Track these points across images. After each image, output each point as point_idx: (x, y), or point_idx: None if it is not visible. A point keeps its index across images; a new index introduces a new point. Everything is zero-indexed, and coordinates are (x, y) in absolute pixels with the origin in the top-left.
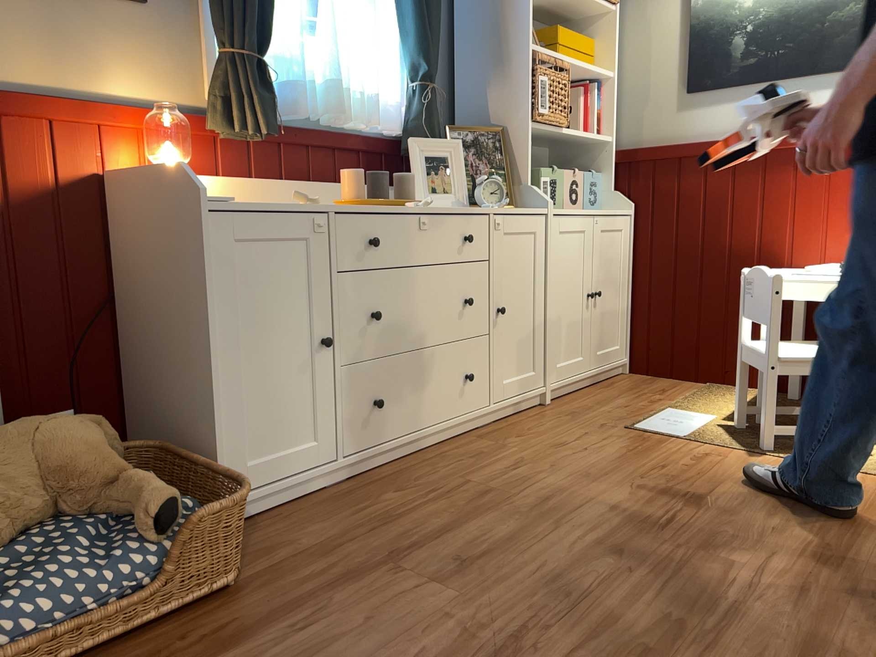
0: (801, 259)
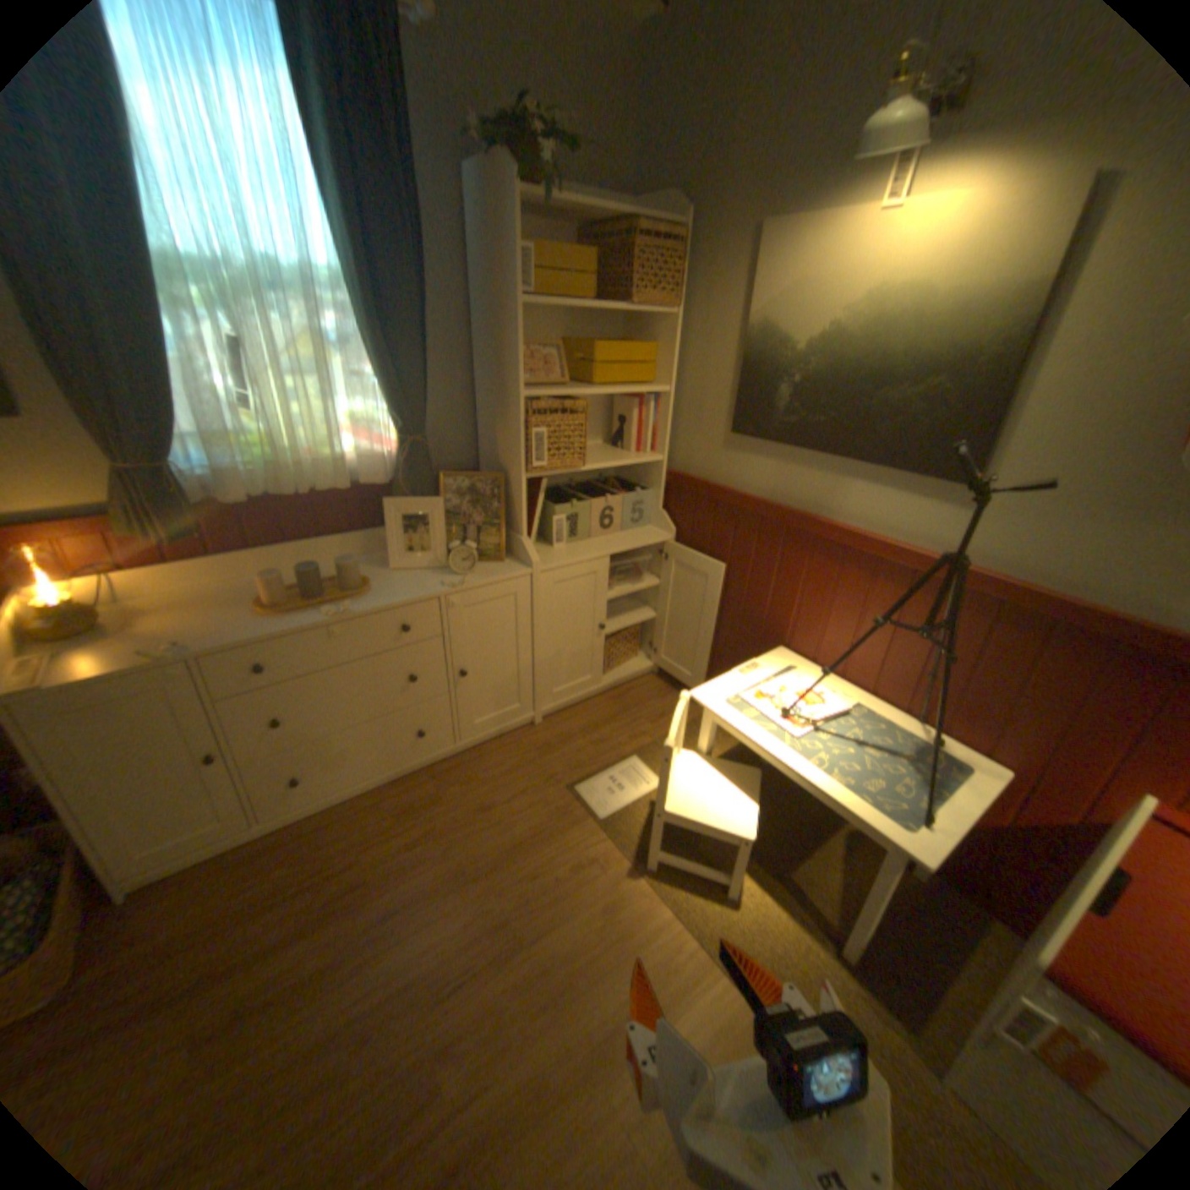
0: (800, 646)
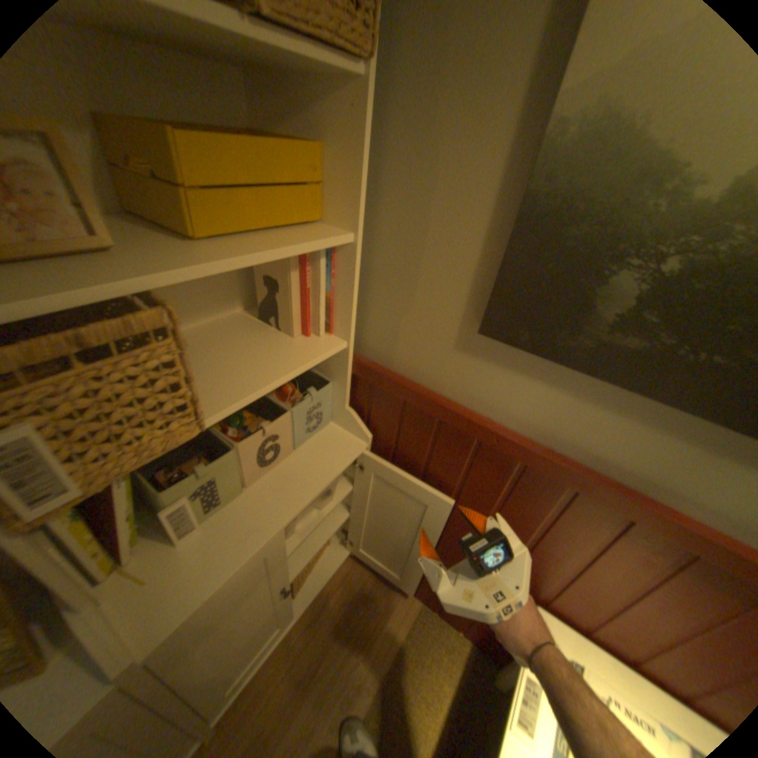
0: (568, 612)
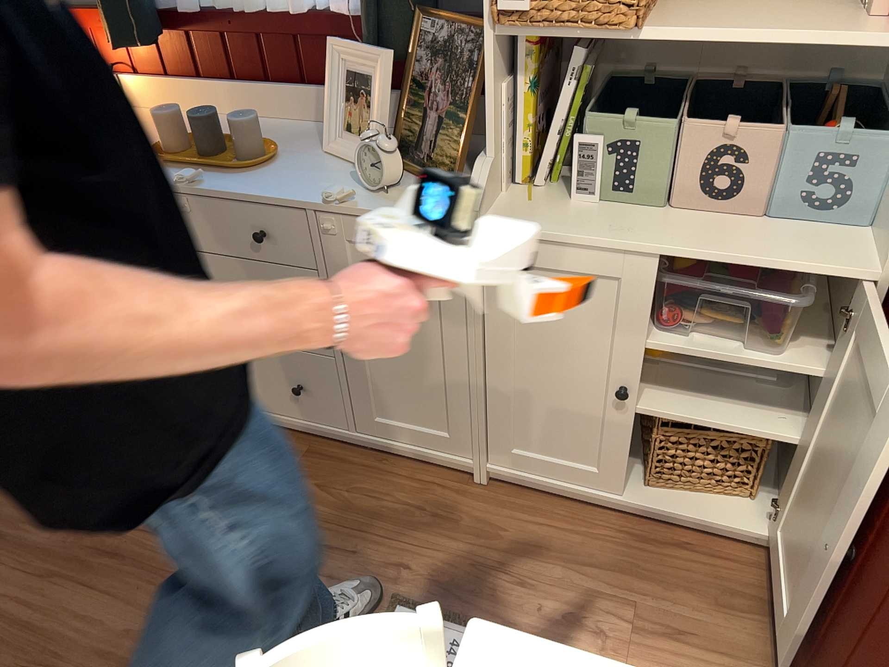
0: None
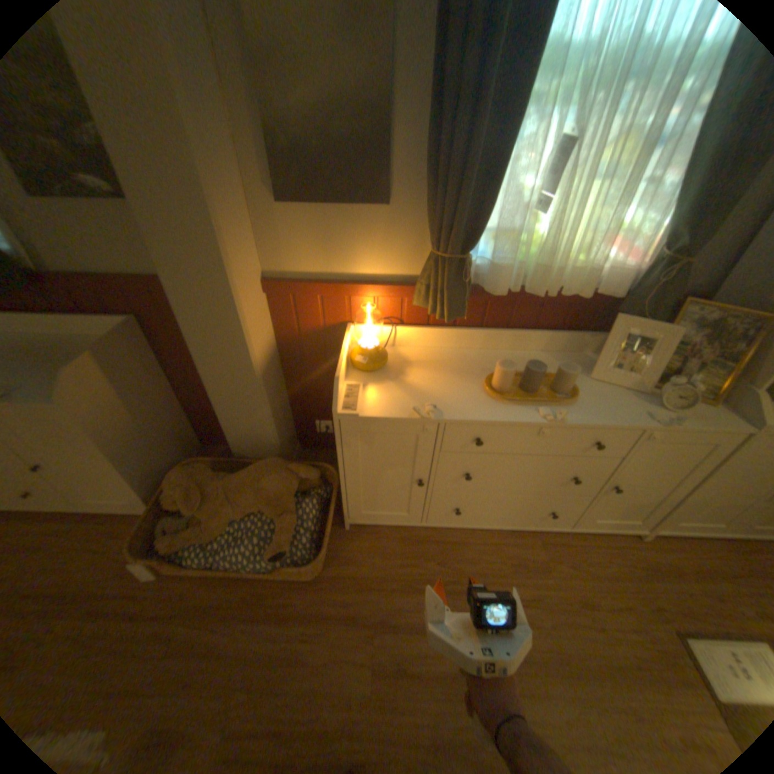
0: None
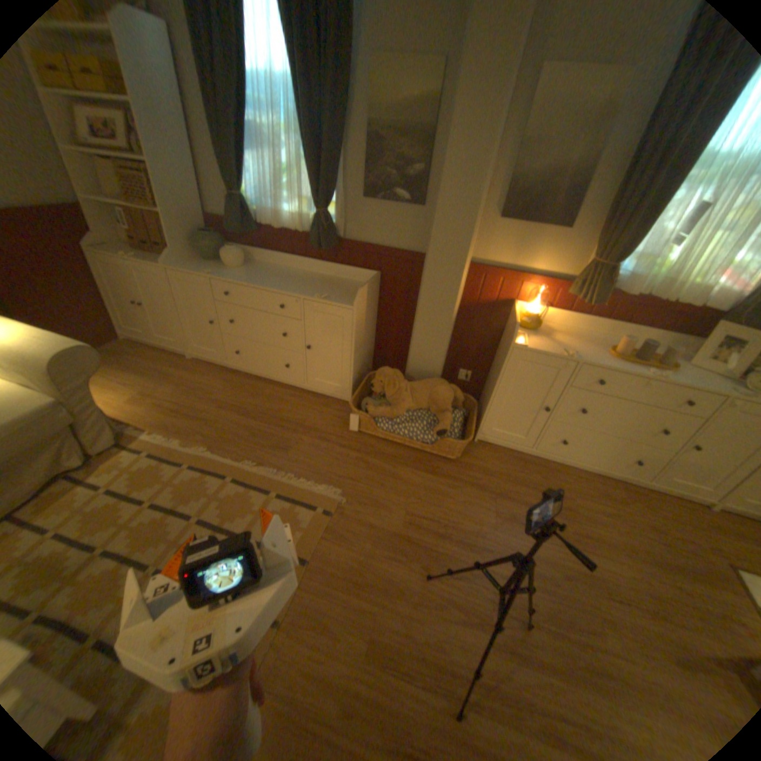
0: None
